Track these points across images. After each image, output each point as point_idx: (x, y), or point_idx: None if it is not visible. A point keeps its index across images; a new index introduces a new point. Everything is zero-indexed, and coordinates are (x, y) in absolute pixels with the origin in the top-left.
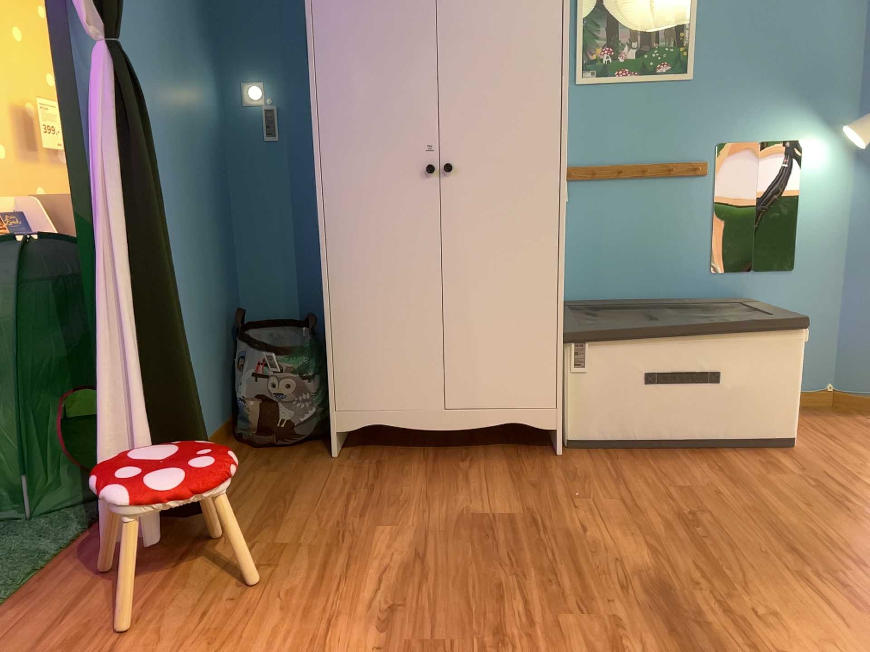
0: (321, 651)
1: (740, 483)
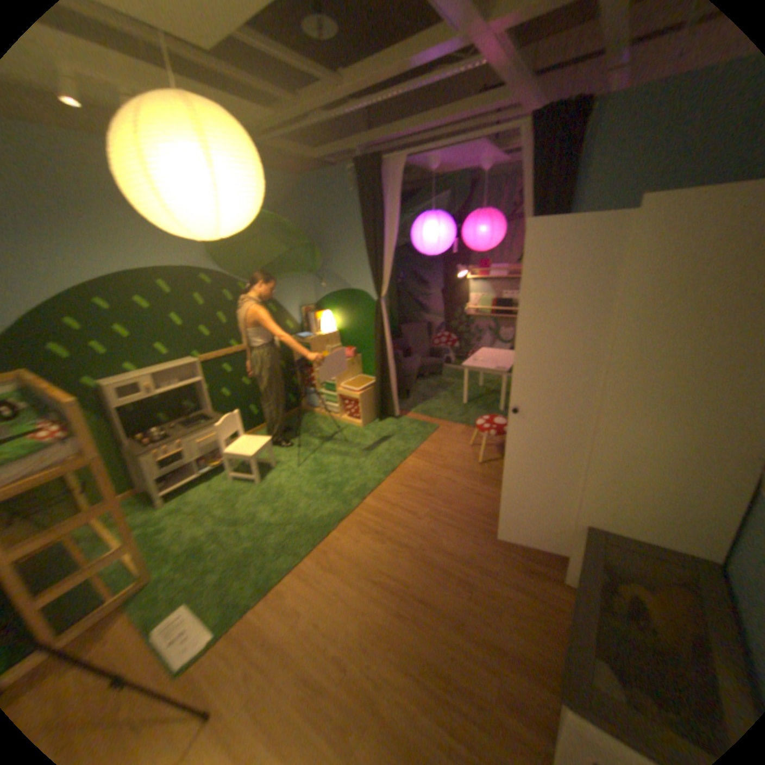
0: (444, 470)
1: (496, 655)
